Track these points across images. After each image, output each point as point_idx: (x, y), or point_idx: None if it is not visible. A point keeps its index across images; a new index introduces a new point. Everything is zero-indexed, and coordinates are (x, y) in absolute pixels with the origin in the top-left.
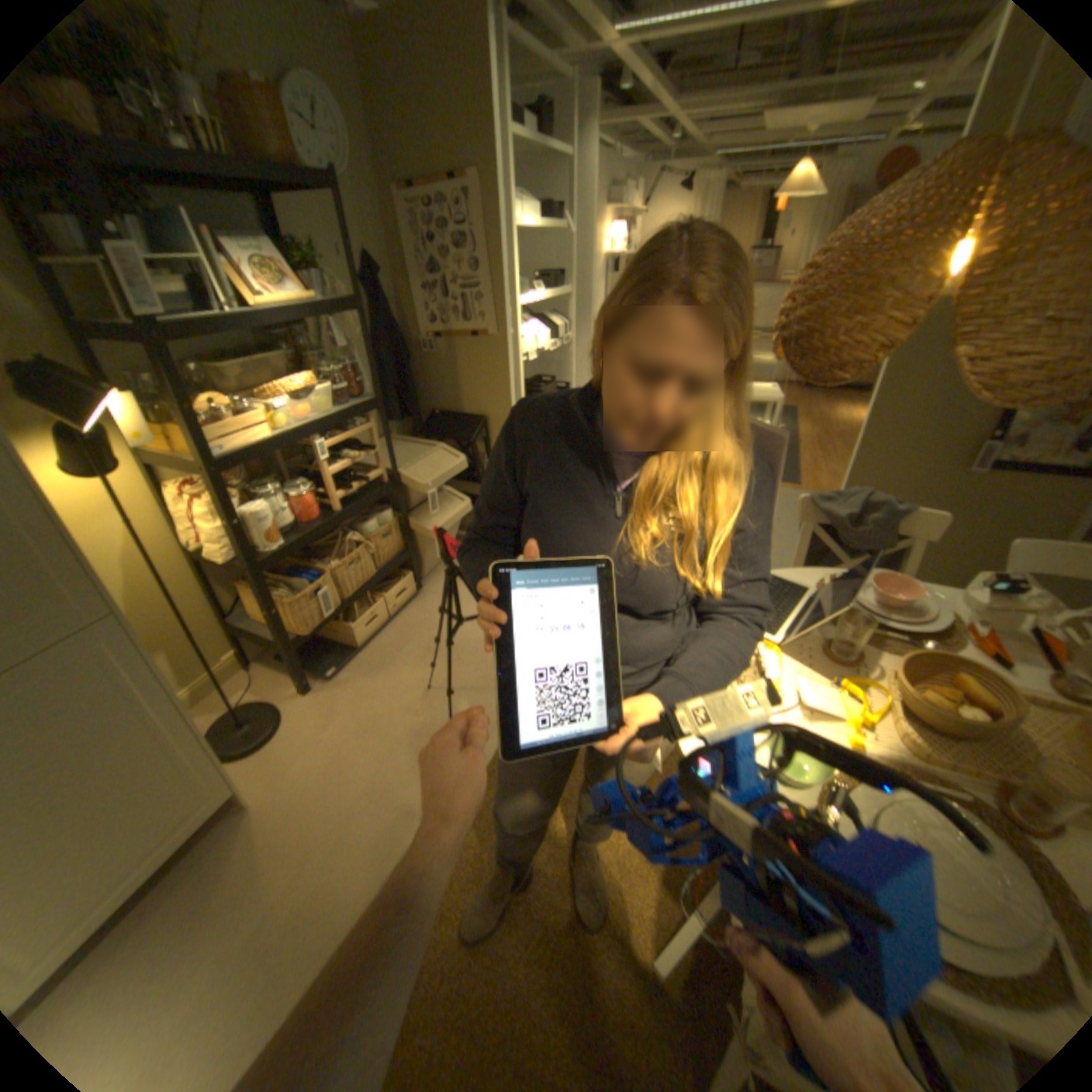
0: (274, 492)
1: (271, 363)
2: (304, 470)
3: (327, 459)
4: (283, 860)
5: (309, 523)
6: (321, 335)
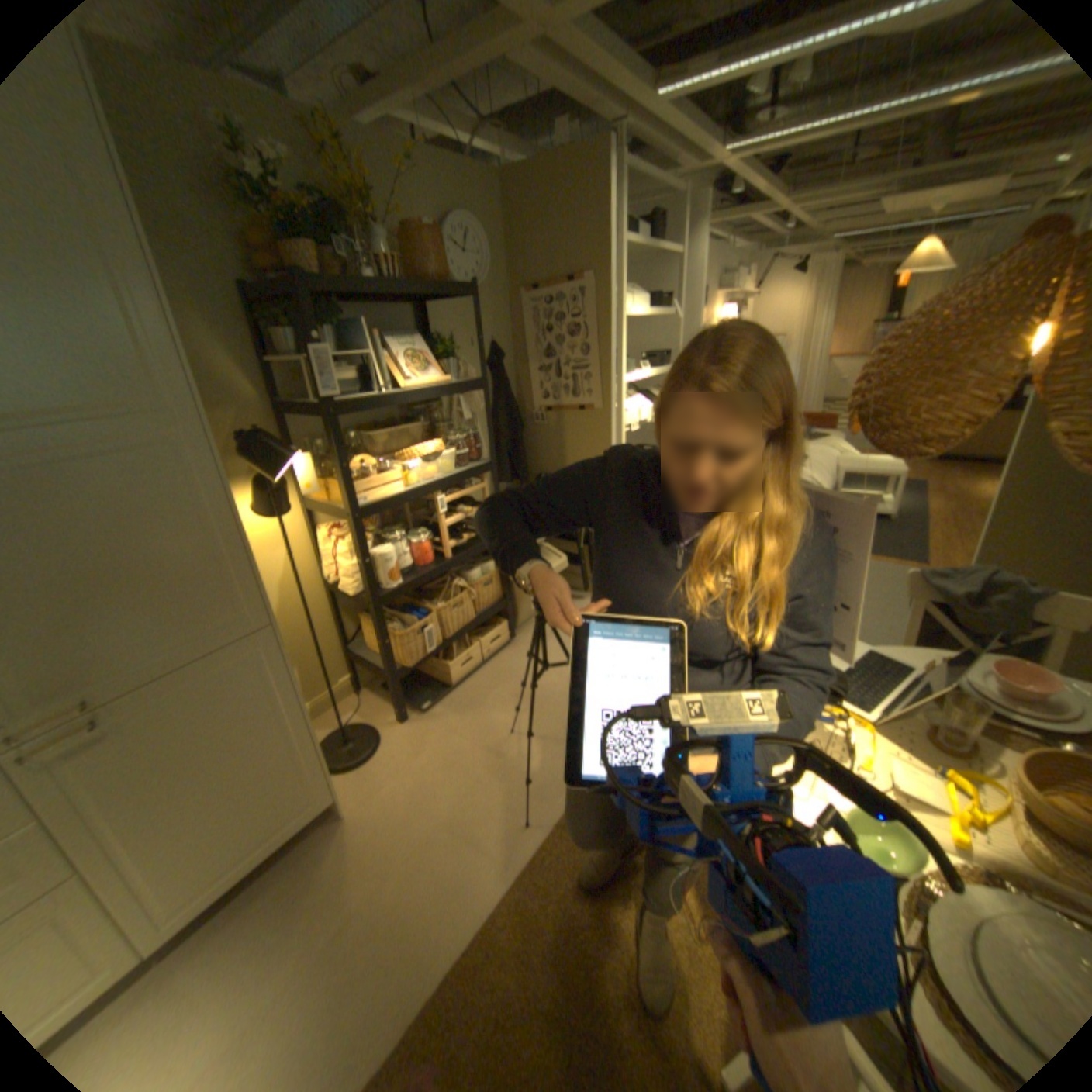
0: (400, 538)
1: (411, 433)
2: (426, 521)
3: (446, 513)
4: (367, 874)
5: (425, 567)
6: (452, 410)
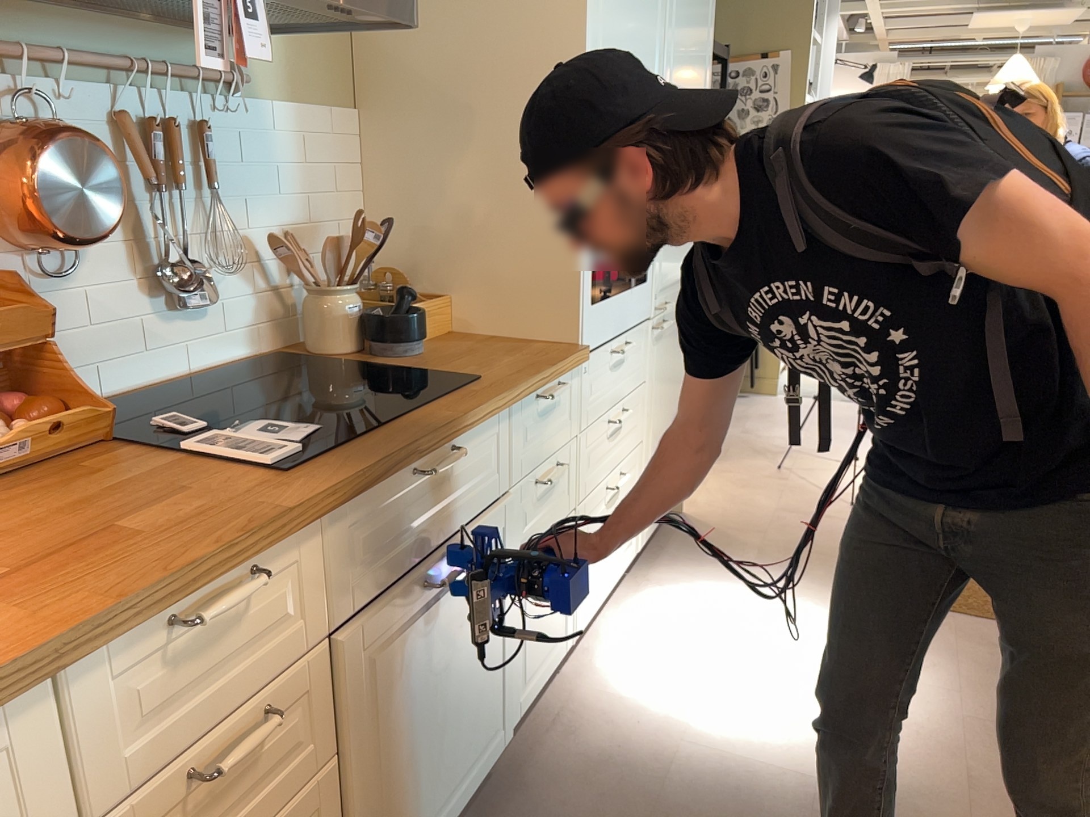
0: None
1: None
2: None
3: None
4: (743, 530)
5: None
6: None
